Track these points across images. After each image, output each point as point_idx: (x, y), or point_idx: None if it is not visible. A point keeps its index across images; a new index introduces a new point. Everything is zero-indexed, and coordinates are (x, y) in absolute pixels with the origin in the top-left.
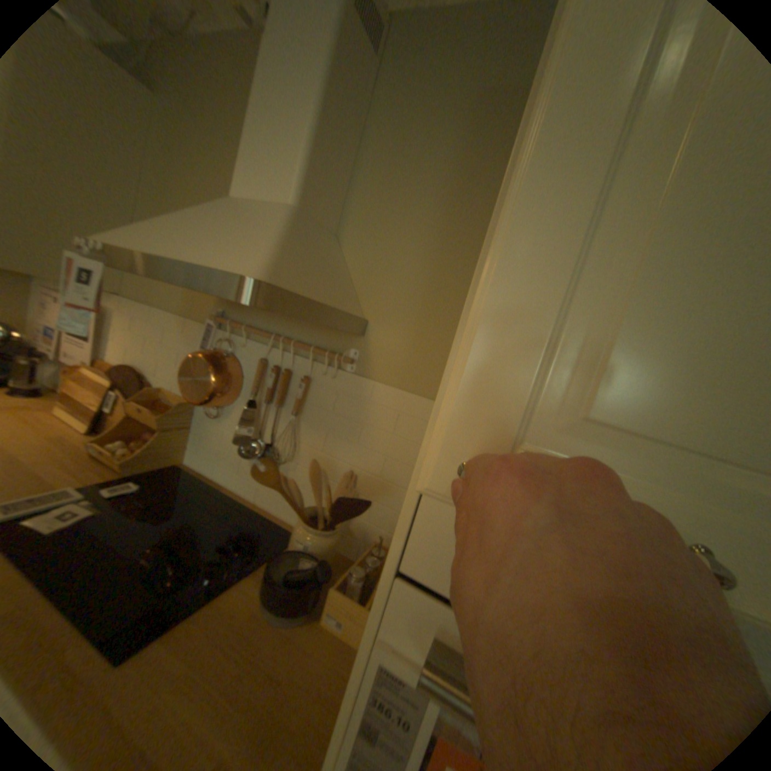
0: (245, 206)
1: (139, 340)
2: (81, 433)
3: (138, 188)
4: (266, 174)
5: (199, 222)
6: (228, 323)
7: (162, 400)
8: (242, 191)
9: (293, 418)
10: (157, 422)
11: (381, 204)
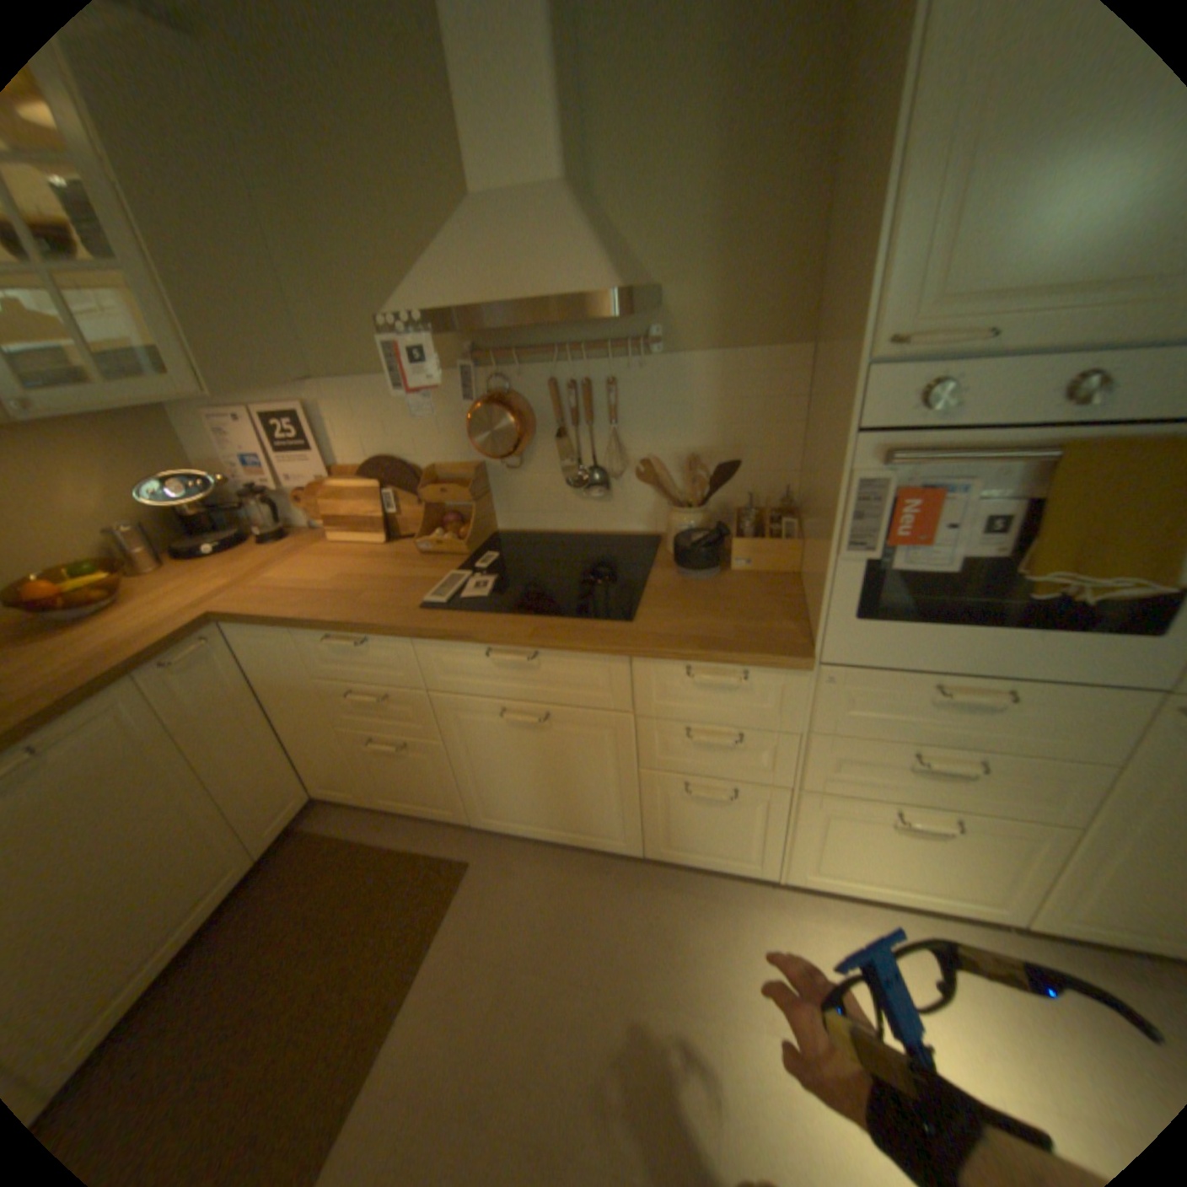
0: (509, 199)
1: (376, 422)
2: (383, 542)
3: (260, 215)
4: (512, 144)
5: (483, 243)
6: (492, 354)
7: (442, 475)
8: (487, 178)
9: (614, 426)
10: (472, 491)
11: (633, 121)
